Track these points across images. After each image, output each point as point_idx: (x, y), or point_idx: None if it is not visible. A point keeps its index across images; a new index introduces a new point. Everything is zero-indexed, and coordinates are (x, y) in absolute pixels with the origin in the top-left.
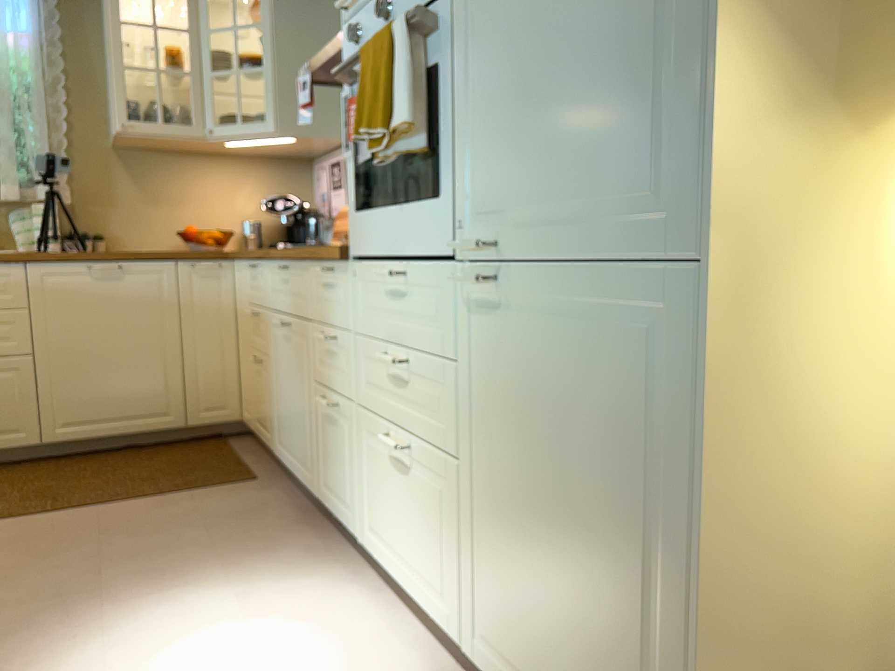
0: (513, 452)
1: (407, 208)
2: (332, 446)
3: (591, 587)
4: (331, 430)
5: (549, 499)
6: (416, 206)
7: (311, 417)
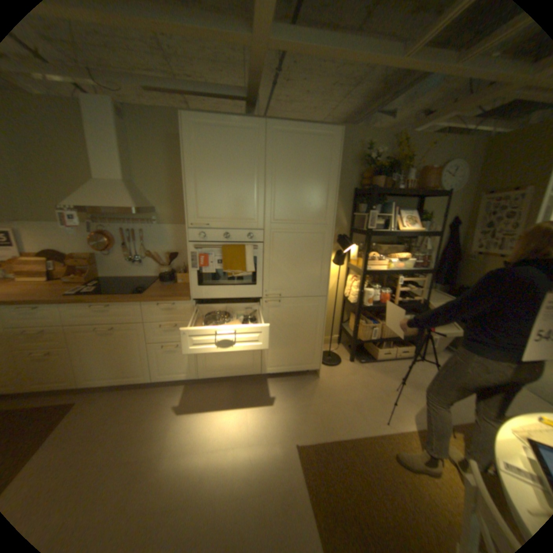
0: (279, 329)
1: (234, 286)
2: (168, 360)
3: (300, 342)
4: (168, 355)
5: (290, 334)
6: (238, 286)
7: (142, 357)
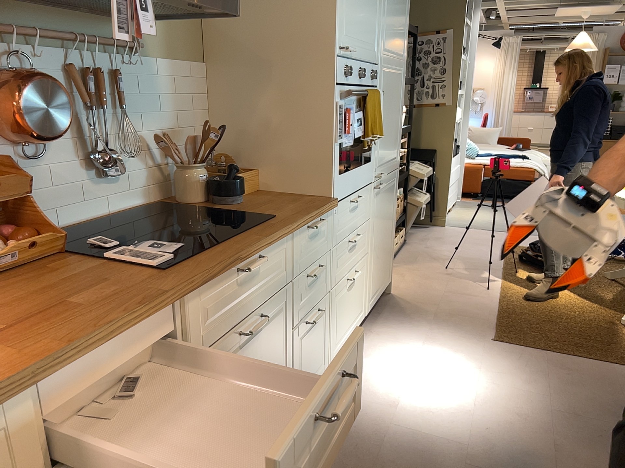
0: (379, 231)
1: (360, 167)
2: (310, 347)
3: (386, 245)
4: (310, 336)
5: (383, 234)
6: (362, 165)
7: (288, 363)
